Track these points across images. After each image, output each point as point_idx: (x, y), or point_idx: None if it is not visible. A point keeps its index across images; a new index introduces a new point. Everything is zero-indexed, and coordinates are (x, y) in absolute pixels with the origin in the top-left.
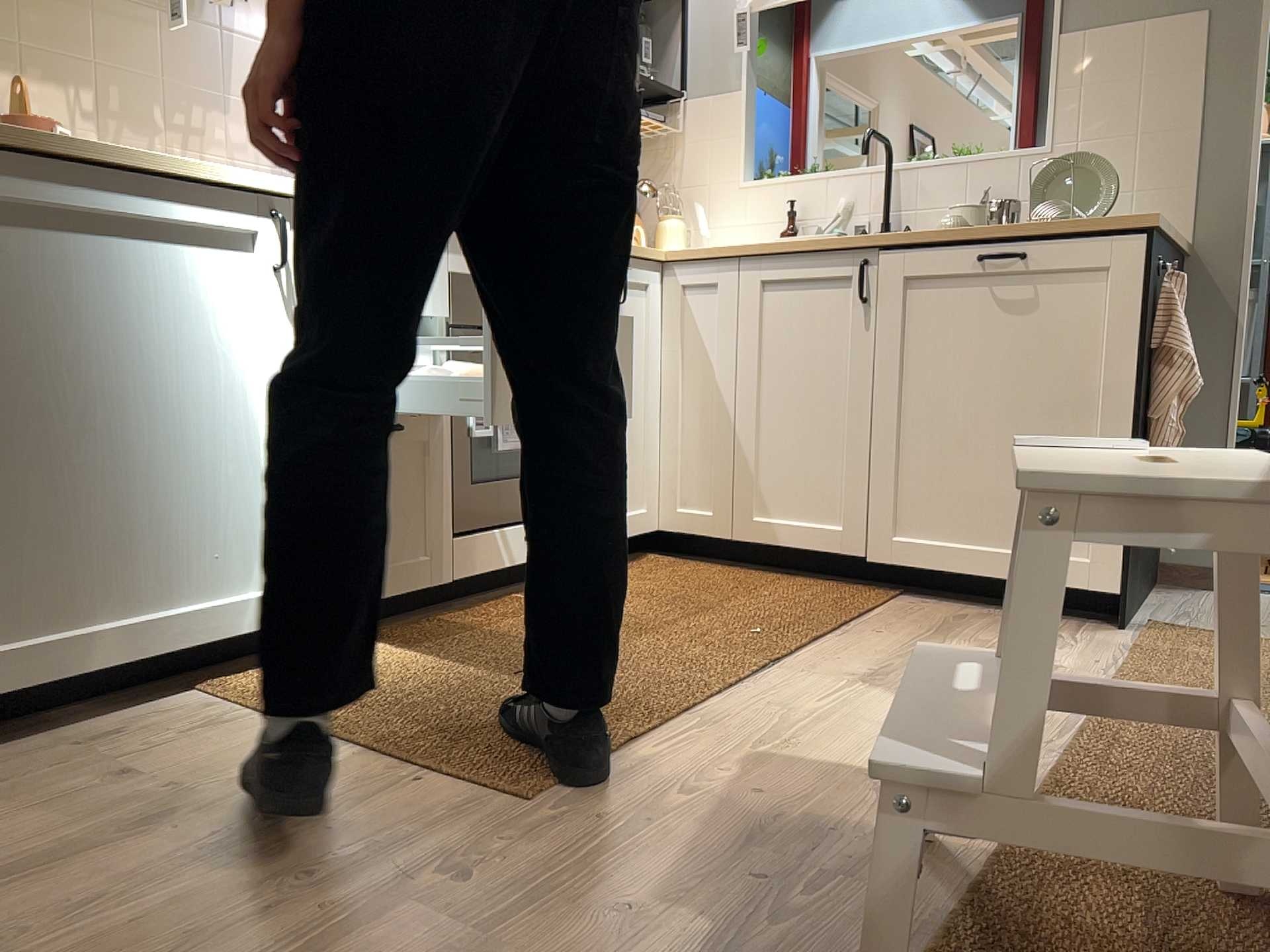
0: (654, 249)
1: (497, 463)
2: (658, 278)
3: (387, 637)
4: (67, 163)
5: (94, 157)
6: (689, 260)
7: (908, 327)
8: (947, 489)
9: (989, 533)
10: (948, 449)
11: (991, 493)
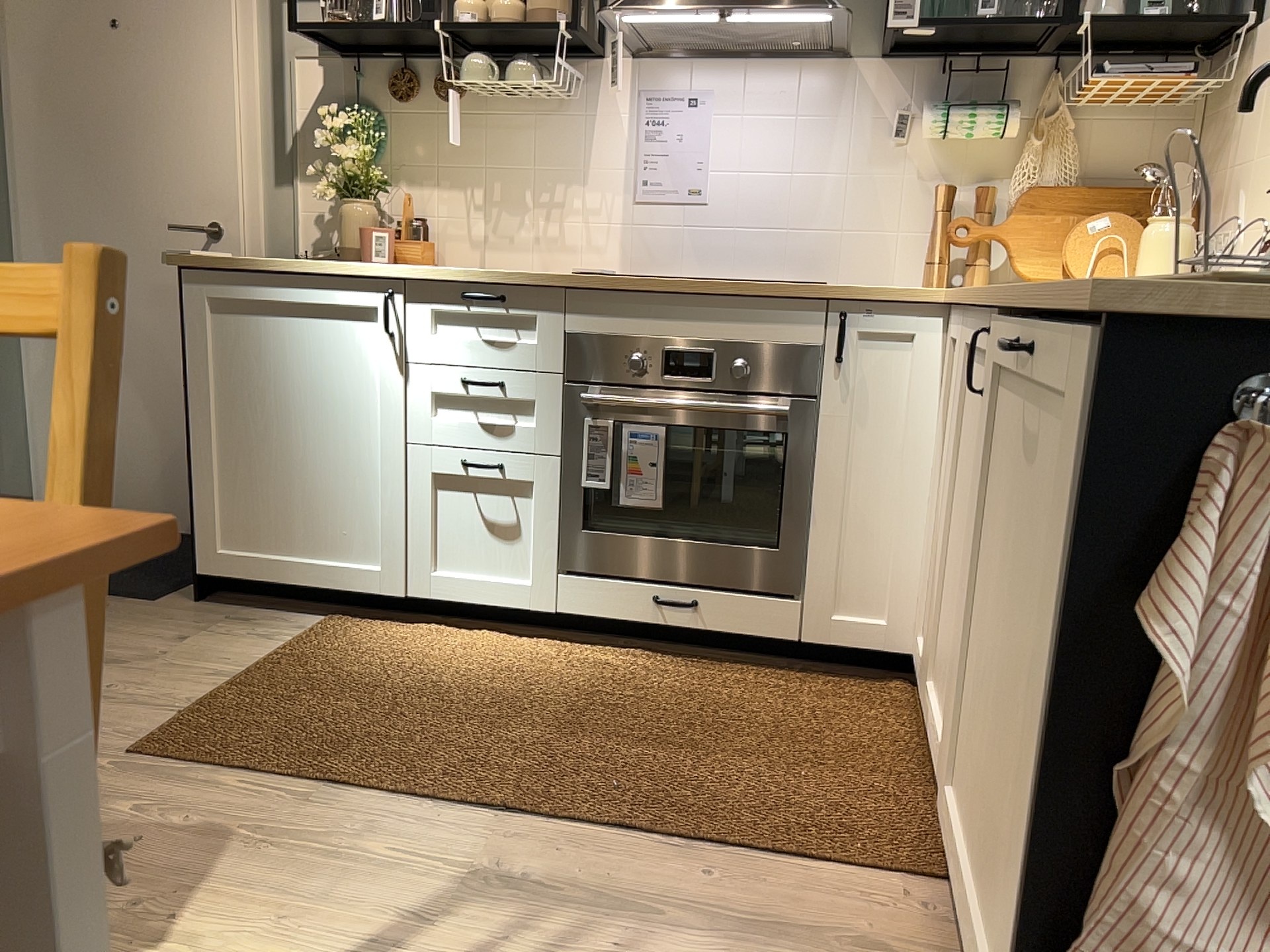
0: (939, 293)
1: (646, 519)
2: (935, 332)
3: (483, 637)
4: (257, 276)
5: (269, 270)
6: (950, 311)
7: (991, 459)
8: (974, 748)
9: (977, 855)
10: (982, 683)
11: (985, 786)
